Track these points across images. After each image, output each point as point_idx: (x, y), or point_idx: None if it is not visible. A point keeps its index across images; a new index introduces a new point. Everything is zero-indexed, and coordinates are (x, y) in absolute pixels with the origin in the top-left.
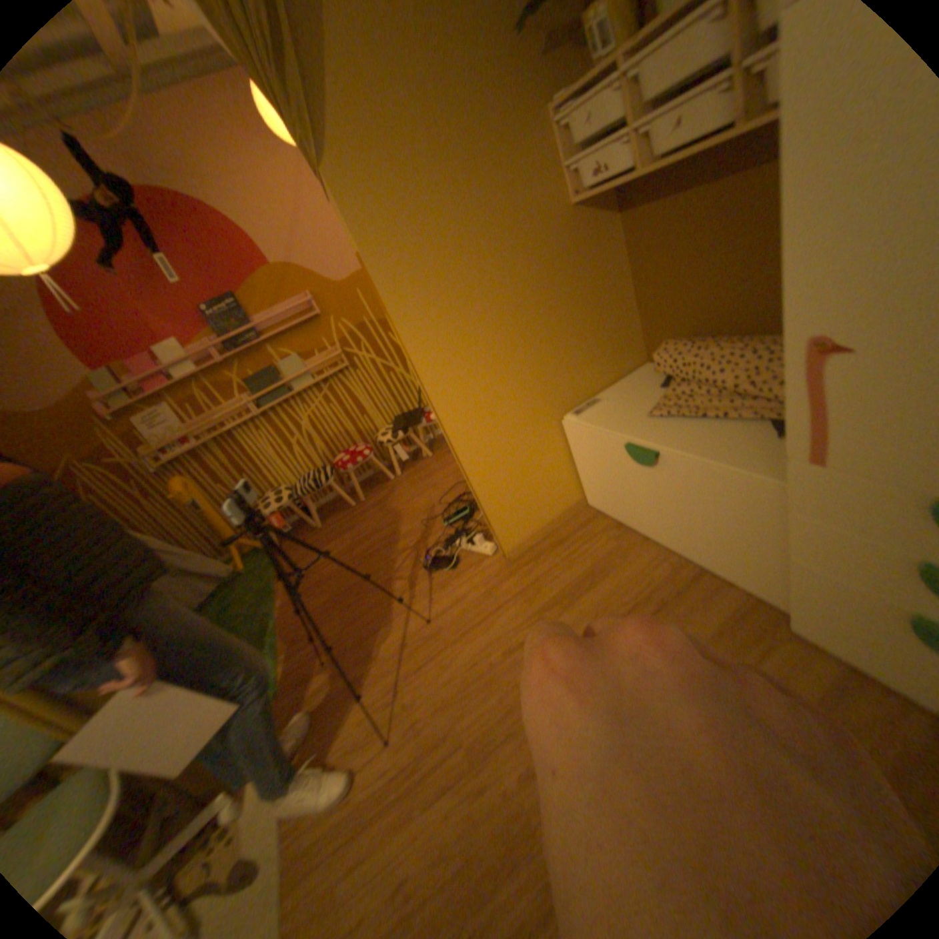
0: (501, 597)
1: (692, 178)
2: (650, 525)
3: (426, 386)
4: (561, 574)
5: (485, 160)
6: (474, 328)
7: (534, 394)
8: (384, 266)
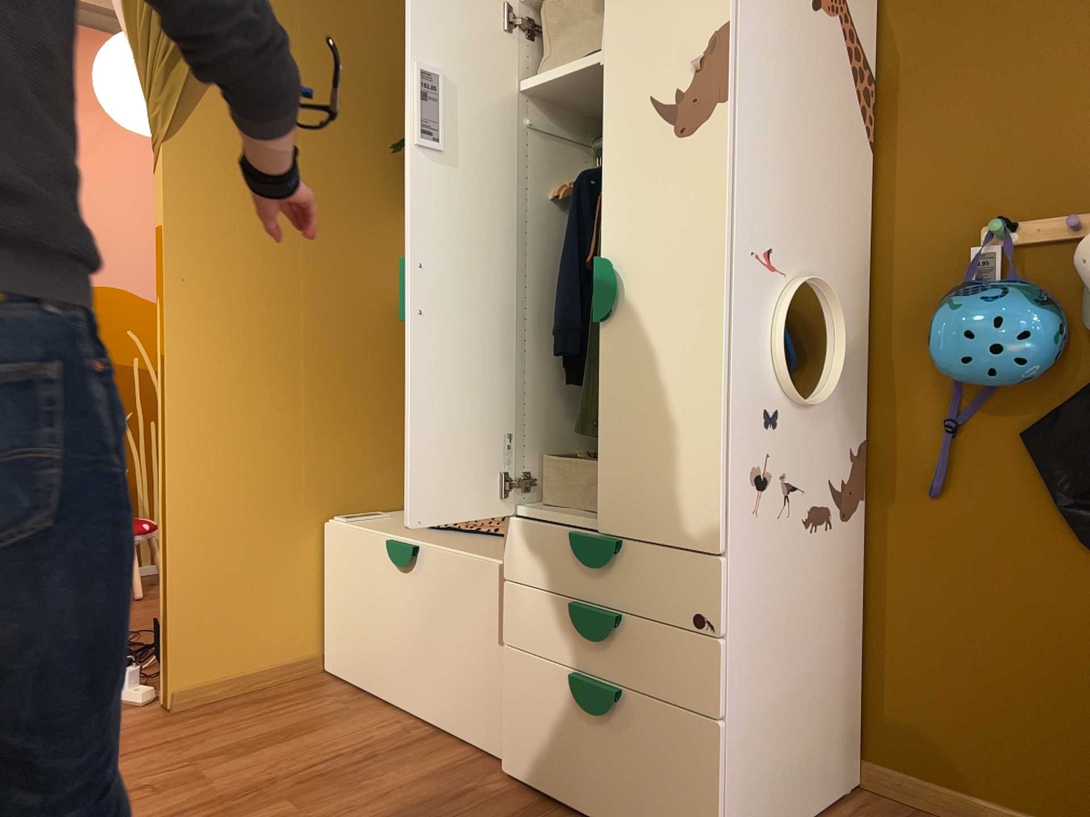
0: (133, 746)
1: None
2: (392, 679)
3: (167, 396)
4: (245, 730)
5: (332, 223)
6: (256, 362)
7: (300, 476)
8: (184, 253)
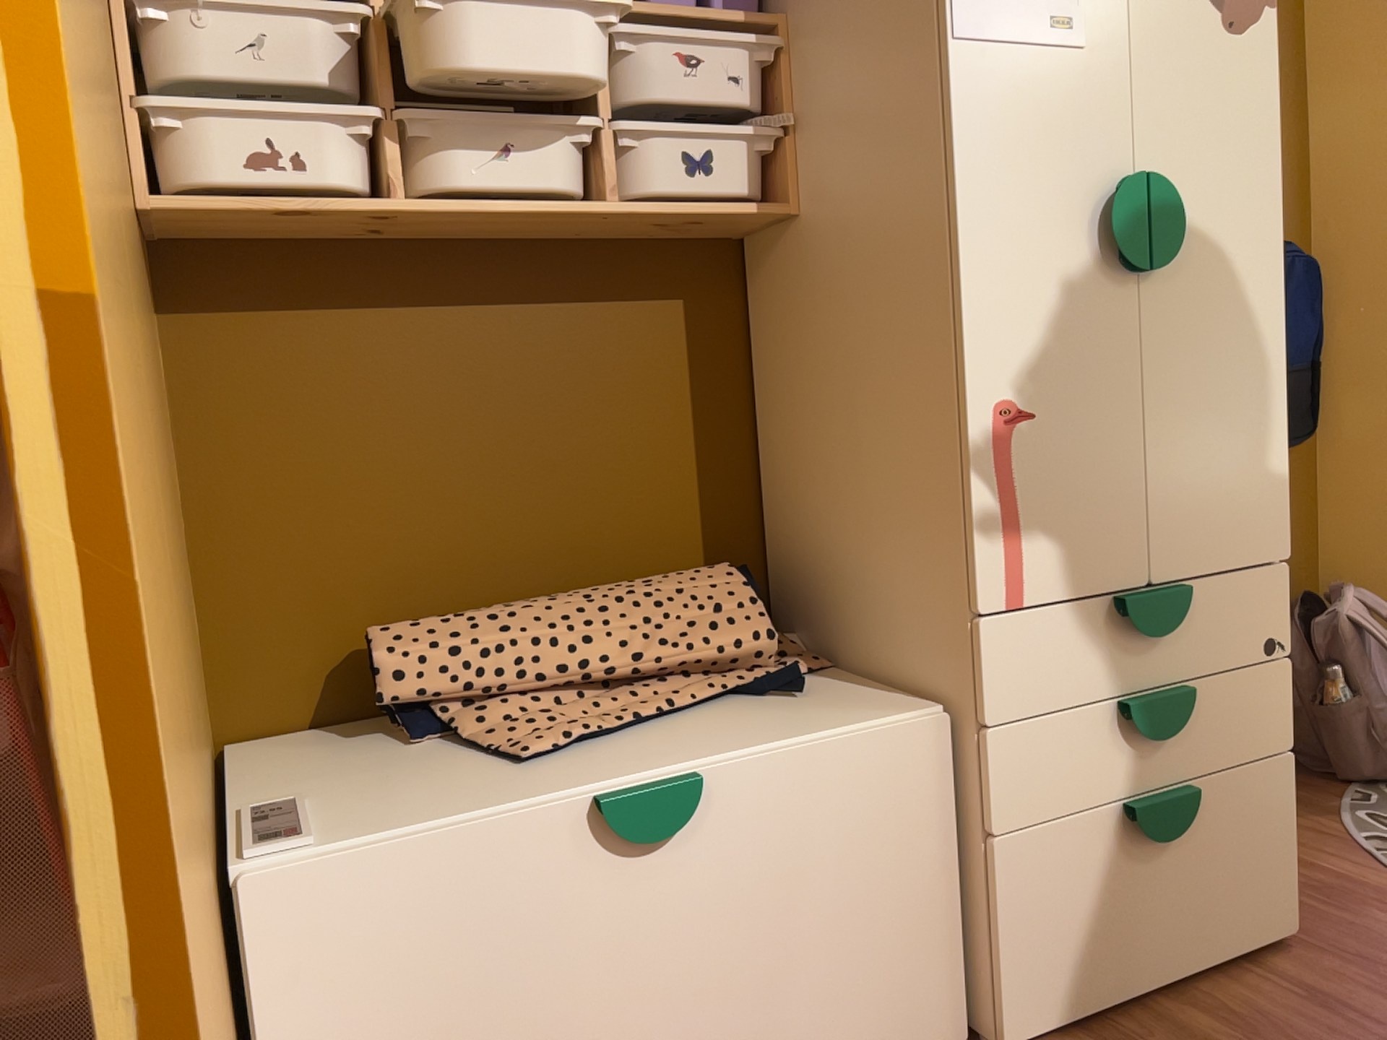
0: None
1: (392, 292)
2: None
3: (98, 531)
4: None
5: None
6: None
7: None
8: None
